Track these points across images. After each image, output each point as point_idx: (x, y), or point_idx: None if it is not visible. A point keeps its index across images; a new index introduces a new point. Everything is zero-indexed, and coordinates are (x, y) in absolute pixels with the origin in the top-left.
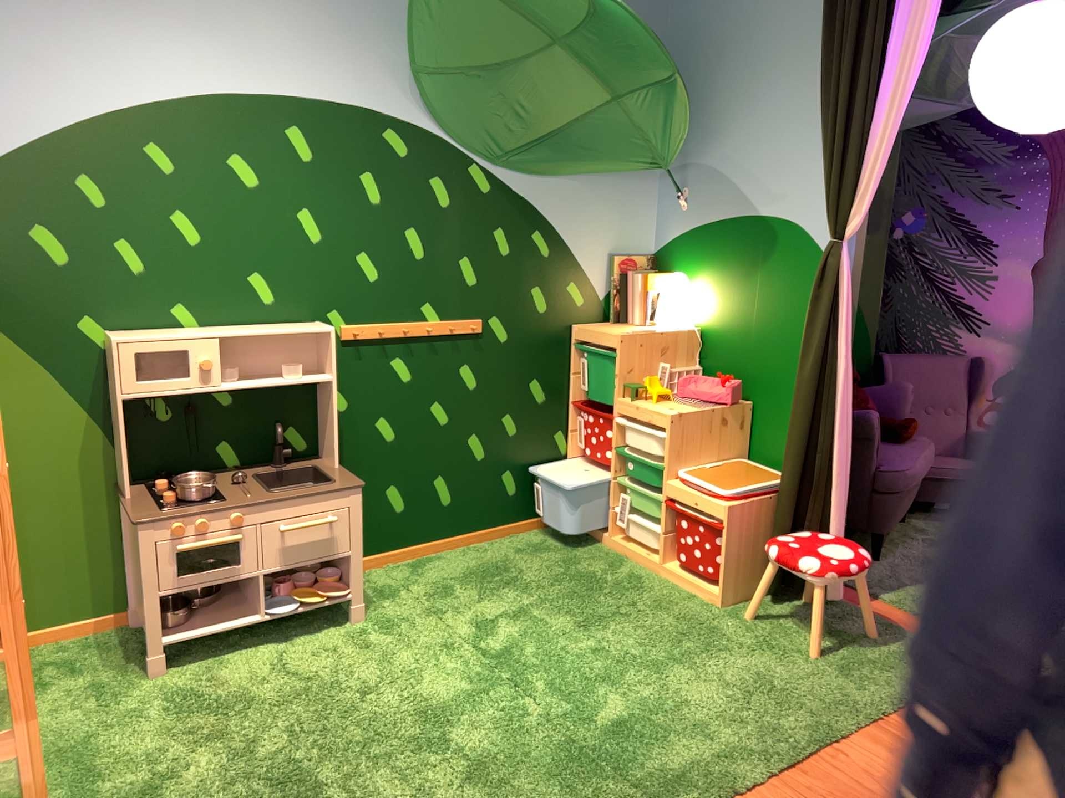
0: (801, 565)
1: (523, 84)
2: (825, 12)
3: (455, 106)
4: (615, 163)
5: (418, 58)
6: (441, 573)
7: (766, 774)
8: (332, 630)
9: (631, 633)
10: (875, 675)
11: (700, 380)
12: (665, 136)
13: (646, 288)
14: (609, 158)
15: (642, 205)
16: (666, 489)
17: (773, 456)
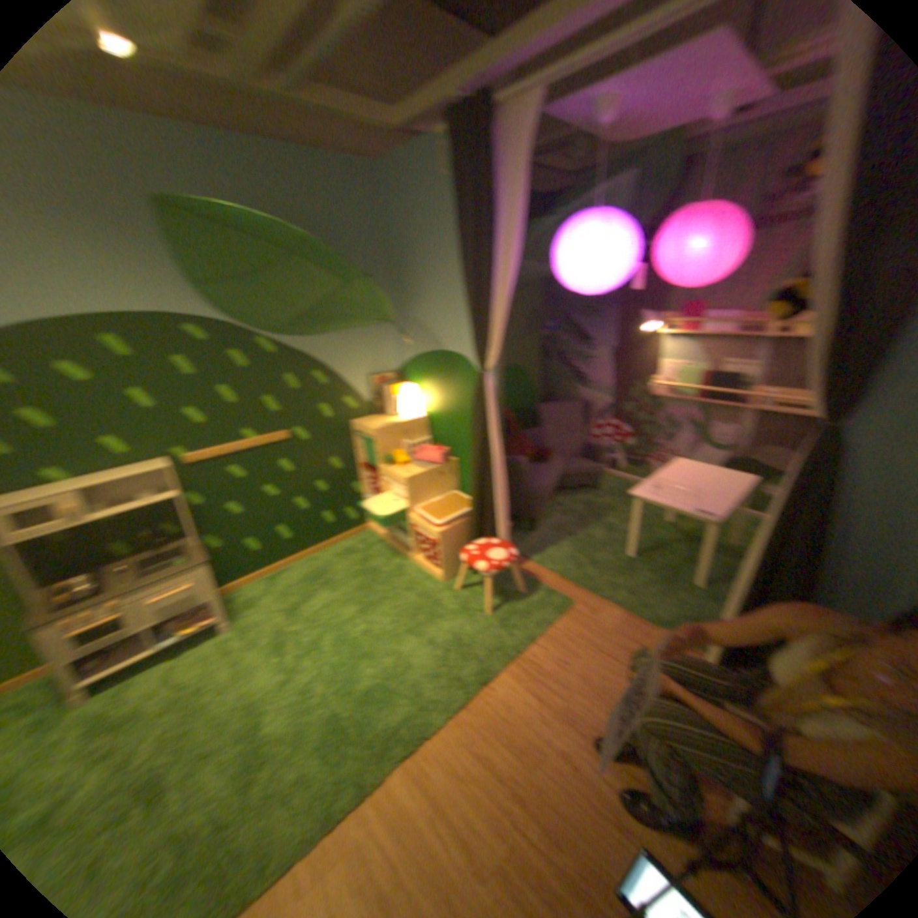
0: (474, 568)
1: (276, 282)
2: (461, 222)
3: (229, 303)
4: (356, 323)
5: (185, 275)
6: (284, 583)
7: (444, 719)
8: (205, 644)
9: (387, 613)
10: (518, 623)
11: (425, 449)
12: (380, 306)
13: (391, 396)
14: (350, 320)
15: (383, 343)
16: (409, 517)
17: (469, 489)
